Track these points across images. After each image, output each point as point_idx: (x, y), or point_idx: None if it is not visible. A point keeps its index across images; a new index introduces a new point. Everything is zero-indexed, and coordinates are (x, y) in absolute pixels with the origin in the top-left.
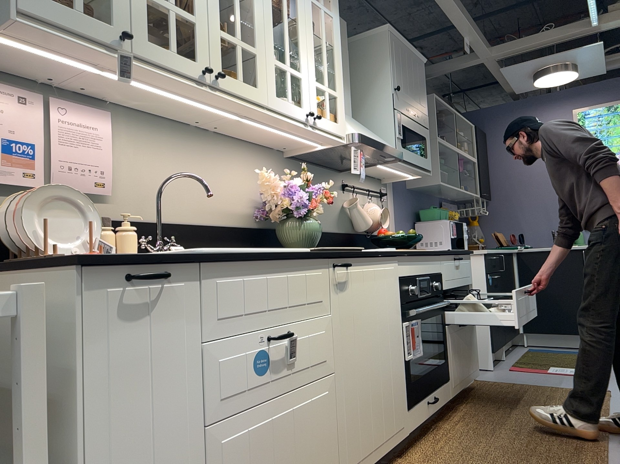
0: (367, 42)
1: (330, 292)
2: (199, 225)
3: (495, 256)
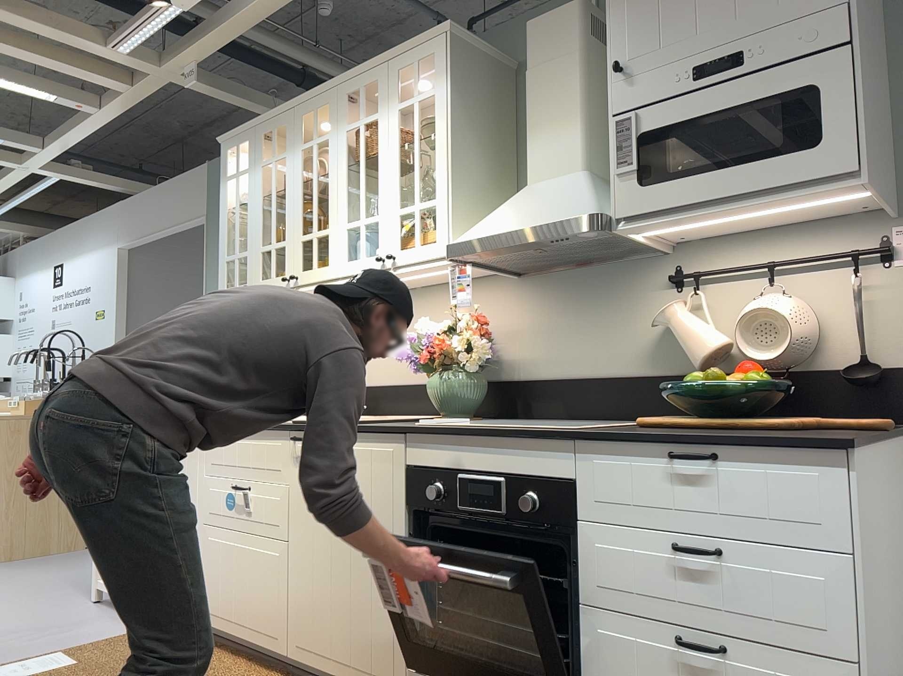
0: None
1: (288, 463)
2: (401, 385)
3: None
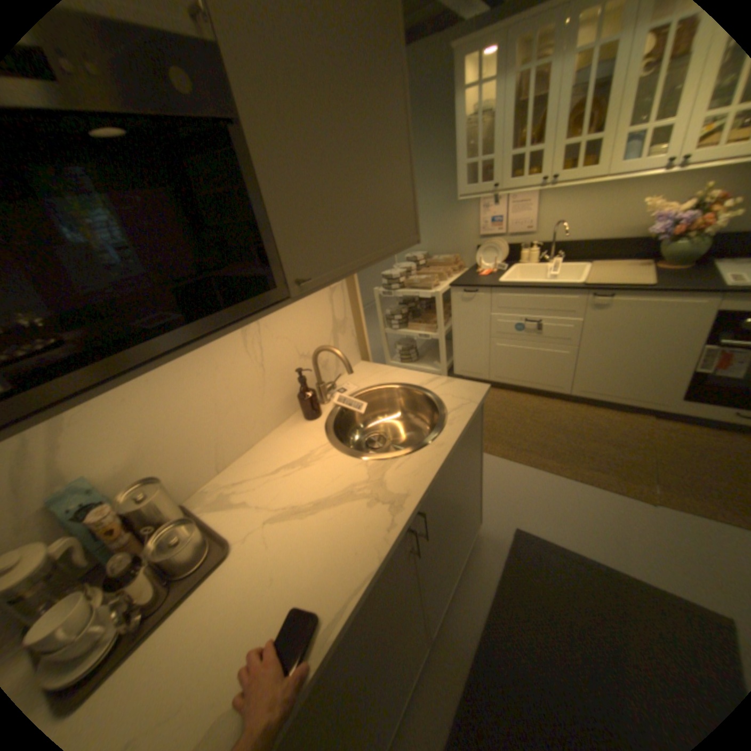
0: None
1: (587, 309)
2: (598, 240)
3: None
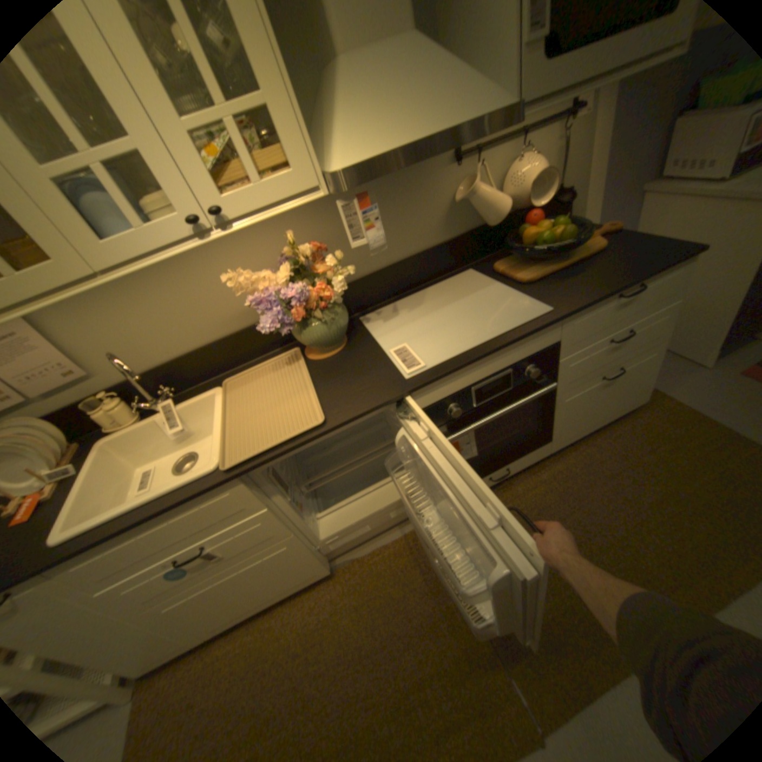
0: None
1: (256, 496)
2: (205, 346)
3: None
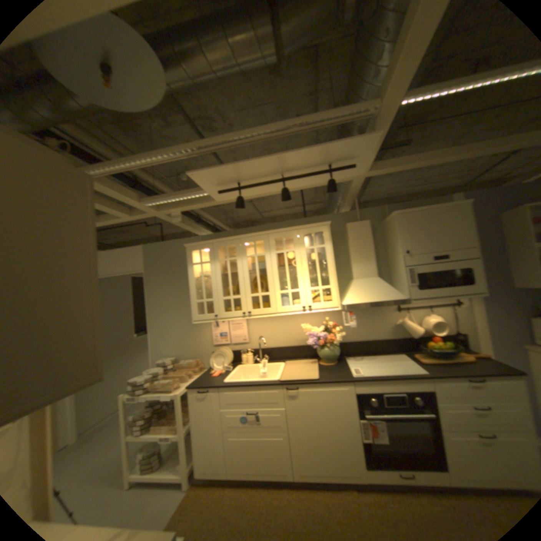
0: (391, 221)
1: (285, 400)
2: (285, 347)
3: None
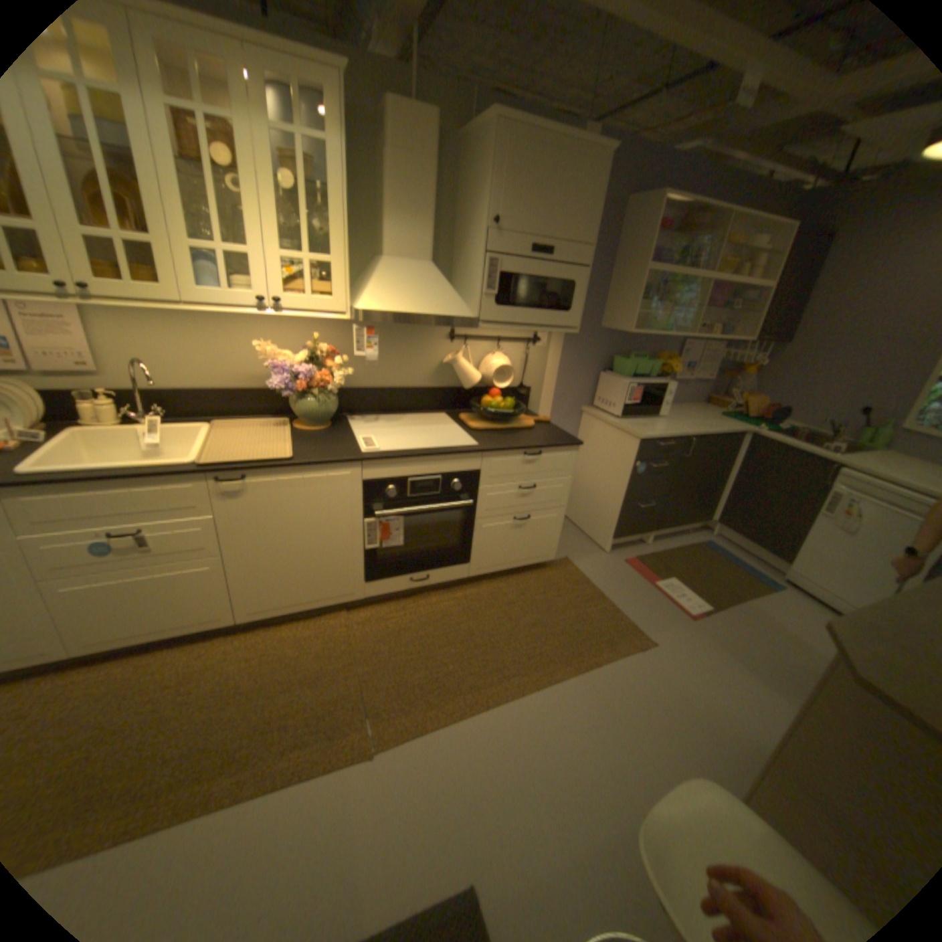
0: (481, 133)
1: (212, 499)
2: (210, 389)
3: (674, 439)
